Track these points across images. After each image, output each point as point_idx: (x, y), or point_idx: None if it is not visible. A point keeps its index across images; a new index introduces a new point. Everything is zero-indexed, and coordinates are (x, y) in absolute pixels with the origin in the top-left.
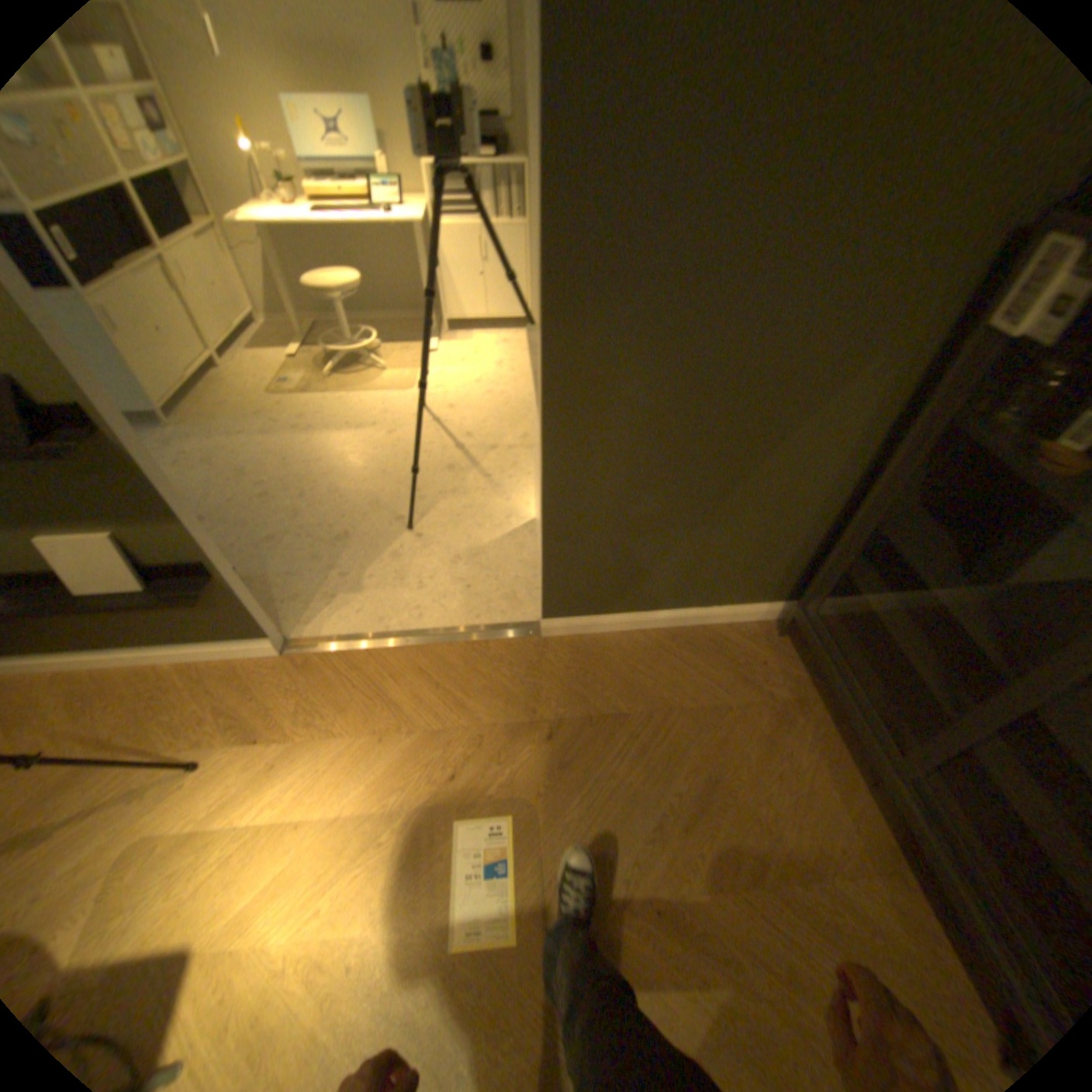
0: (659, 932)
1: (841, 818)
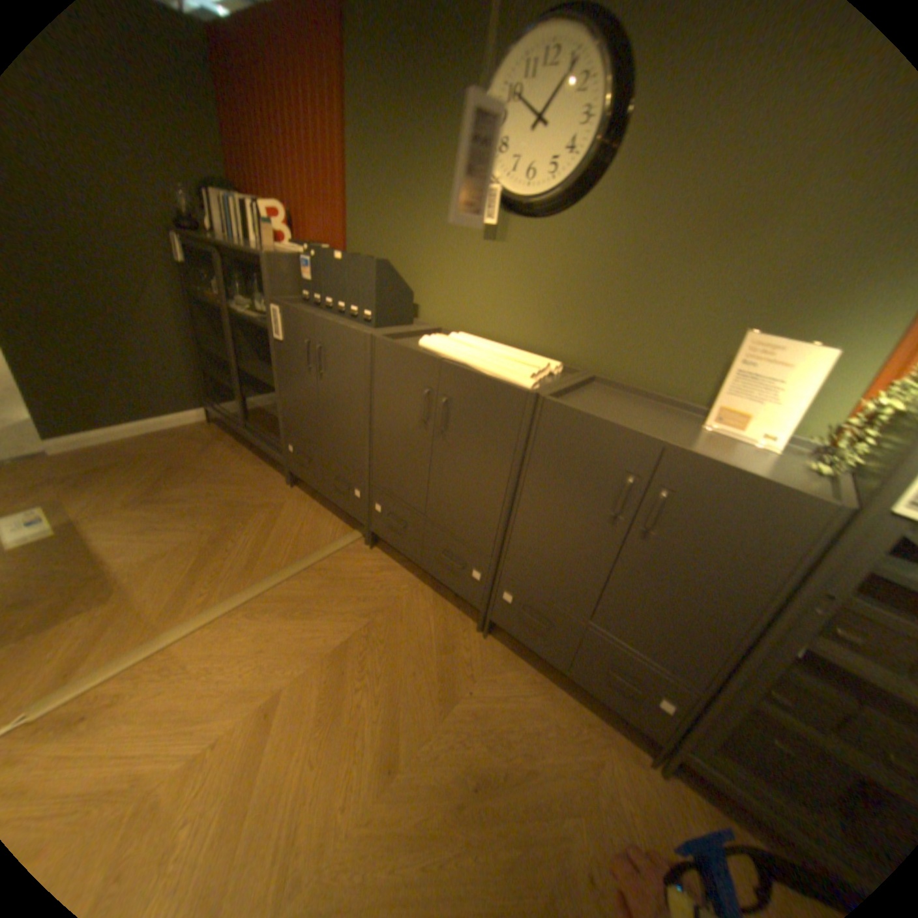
0: (142, 503)
1: (234, 457)
